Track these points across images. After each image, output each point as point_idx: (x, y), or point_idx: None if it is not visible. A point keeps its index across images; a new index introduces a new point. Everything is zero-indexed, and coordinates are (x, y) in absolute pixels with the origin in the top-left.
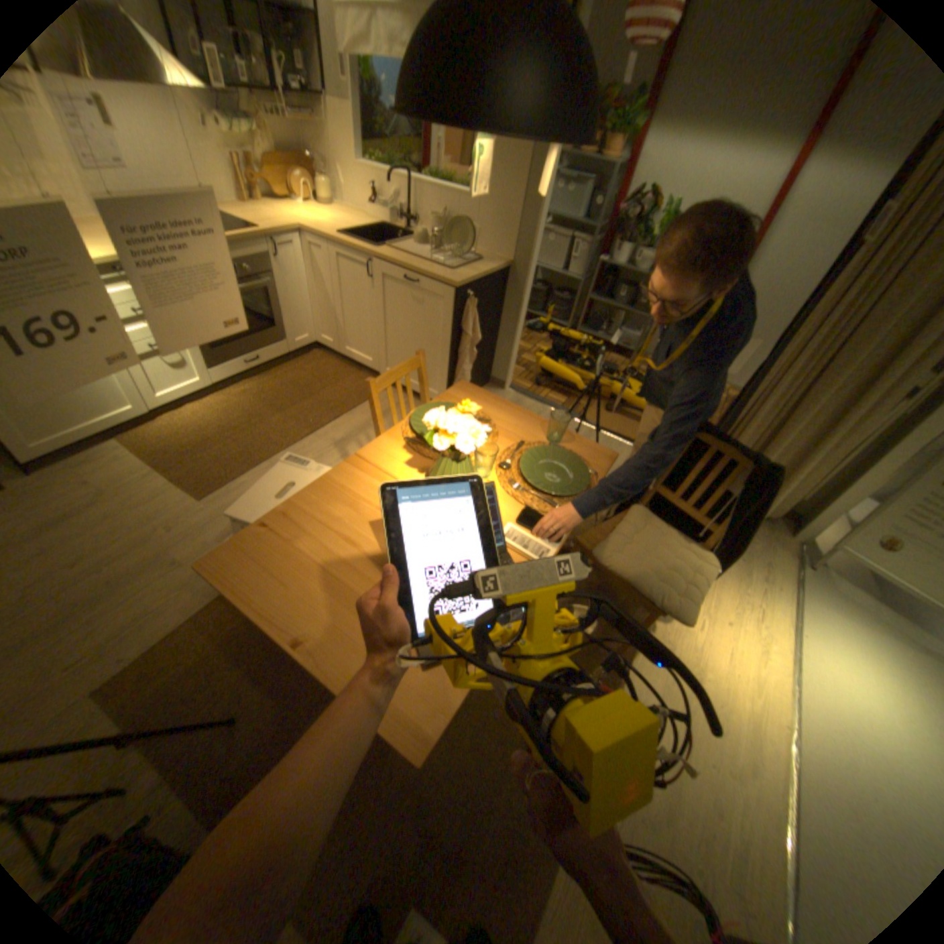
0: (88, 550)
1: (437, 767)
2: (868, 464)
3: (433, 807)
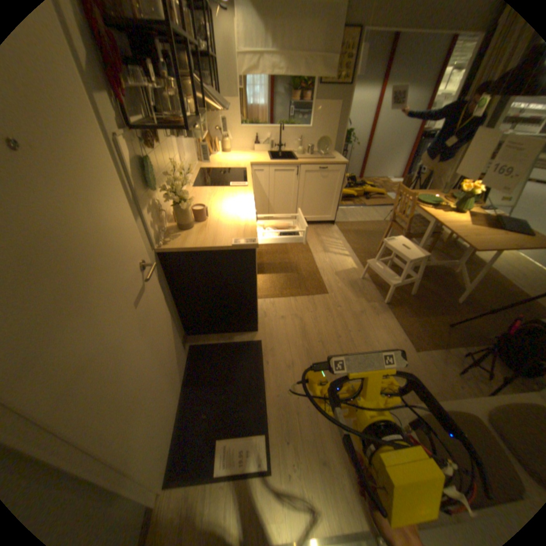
0: (334, 330)
1: (491, 298)
2: (463, 176)
3: (504, 305)
